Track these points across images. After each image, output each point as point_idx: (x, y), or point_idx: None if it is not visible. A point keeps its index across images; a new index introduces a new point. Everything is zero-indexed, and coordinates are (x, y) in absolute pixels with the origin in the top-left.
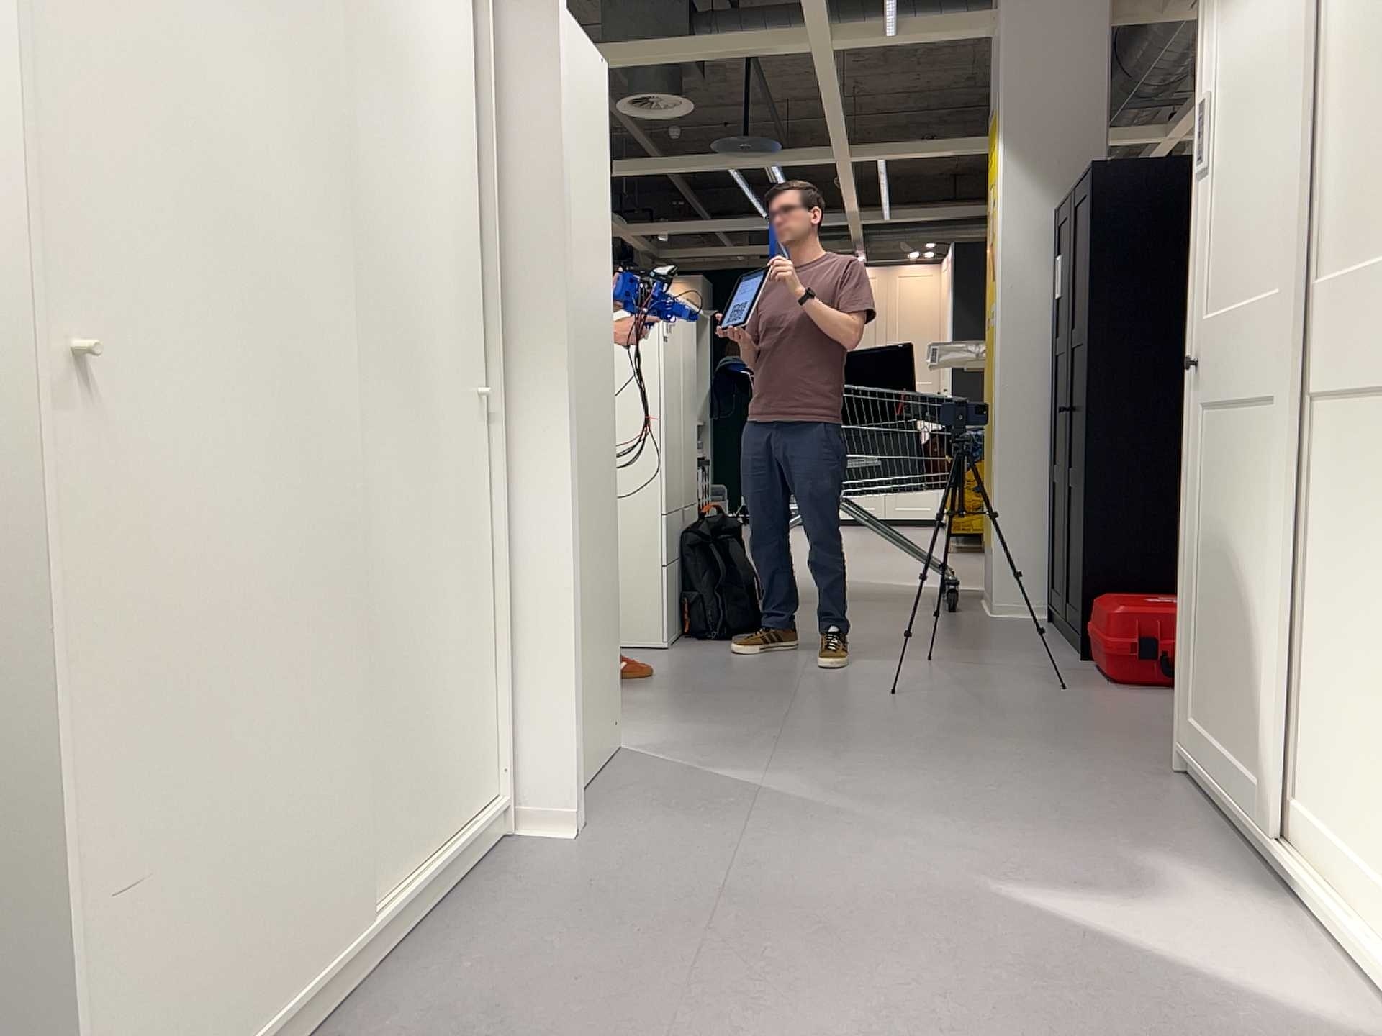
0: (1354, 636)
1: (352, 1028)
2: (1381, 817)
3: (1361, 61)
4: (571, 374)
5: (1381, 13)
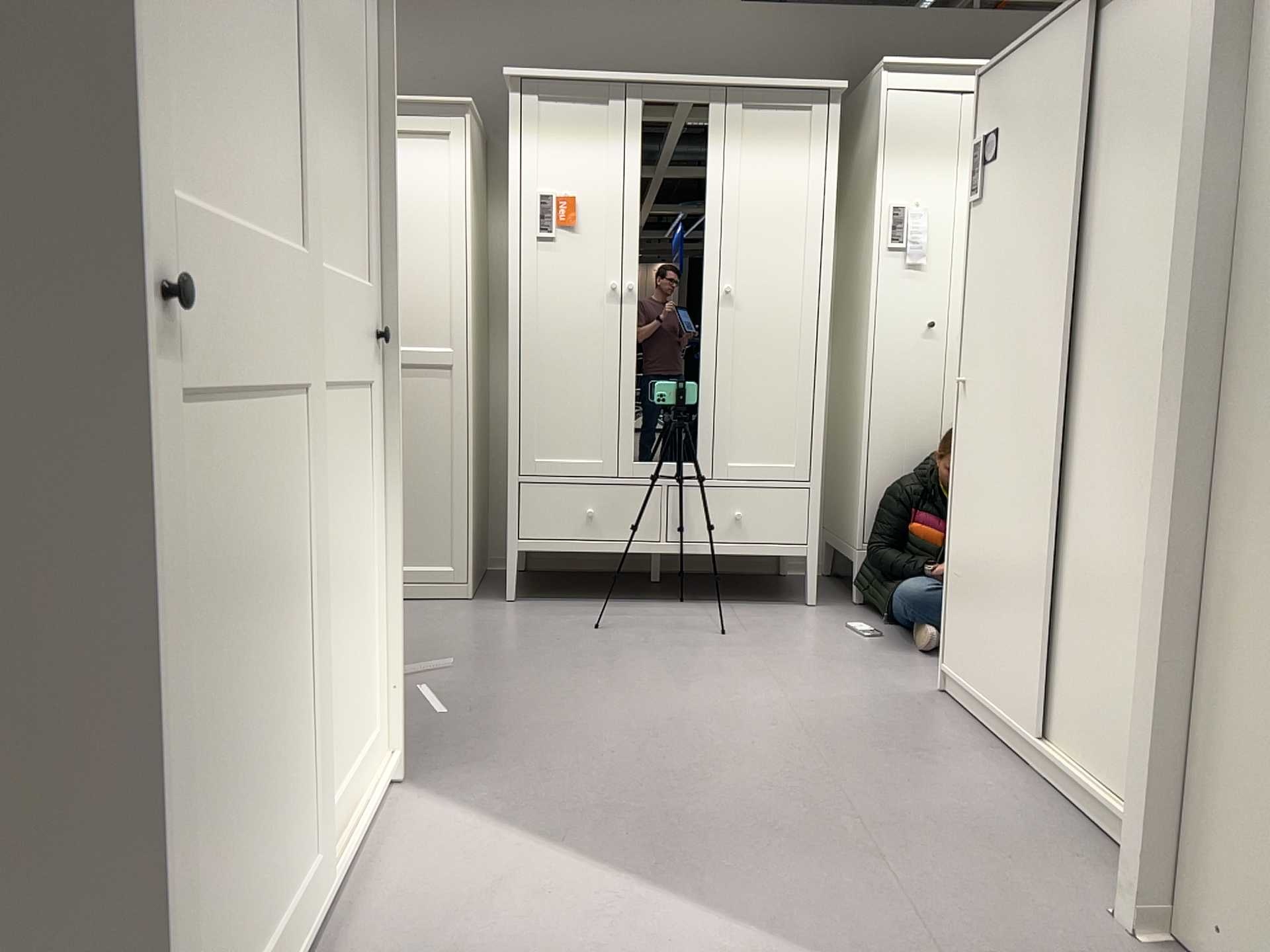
0: (343, 598)
1: (995, 756)
2: (362, 707)
3: (322, 75)
4: (1180, 368)
5: (331, 55)
